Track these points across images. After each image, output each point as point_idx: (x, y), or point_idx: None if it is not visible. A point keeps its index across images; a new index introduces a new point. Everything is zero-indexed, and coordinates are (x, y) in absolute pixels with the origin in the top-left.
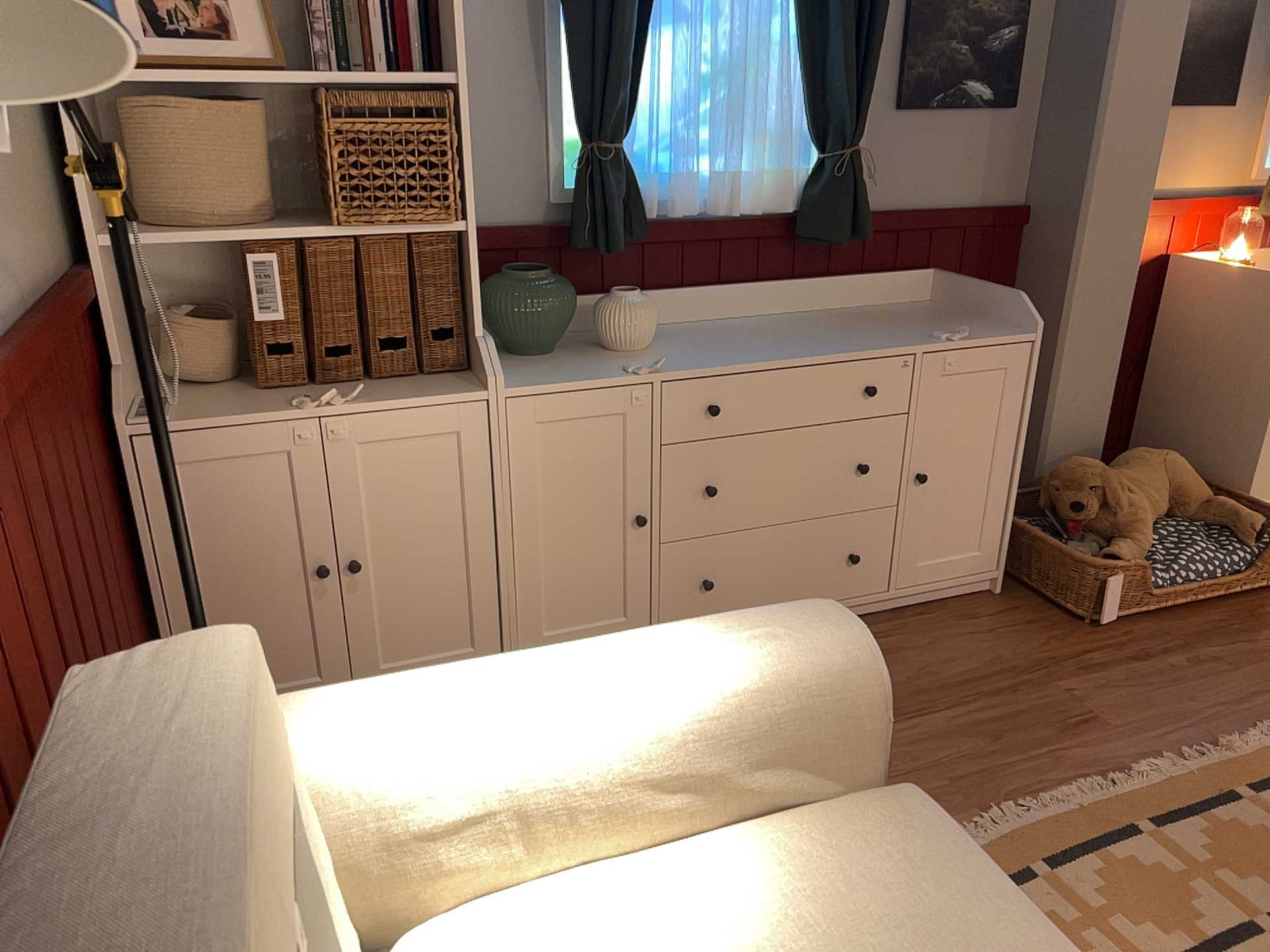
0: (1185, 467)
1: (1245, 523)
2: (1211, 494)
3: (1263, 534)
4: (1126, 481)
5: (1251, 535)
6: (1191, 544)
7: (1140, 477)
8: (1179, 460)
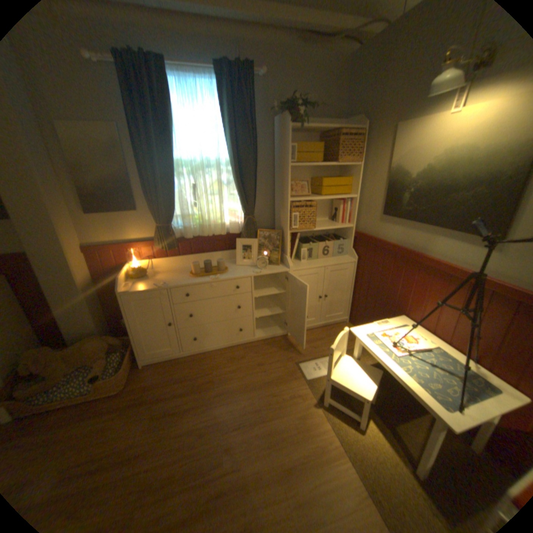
0: (90, 348)
1: (88, 376)
2: (103, 357)
3: (91, 381)
4: (61, 355)
5: (87, 381)
6: (68, 383)
7: (67, 353)
8: (89, 345)
